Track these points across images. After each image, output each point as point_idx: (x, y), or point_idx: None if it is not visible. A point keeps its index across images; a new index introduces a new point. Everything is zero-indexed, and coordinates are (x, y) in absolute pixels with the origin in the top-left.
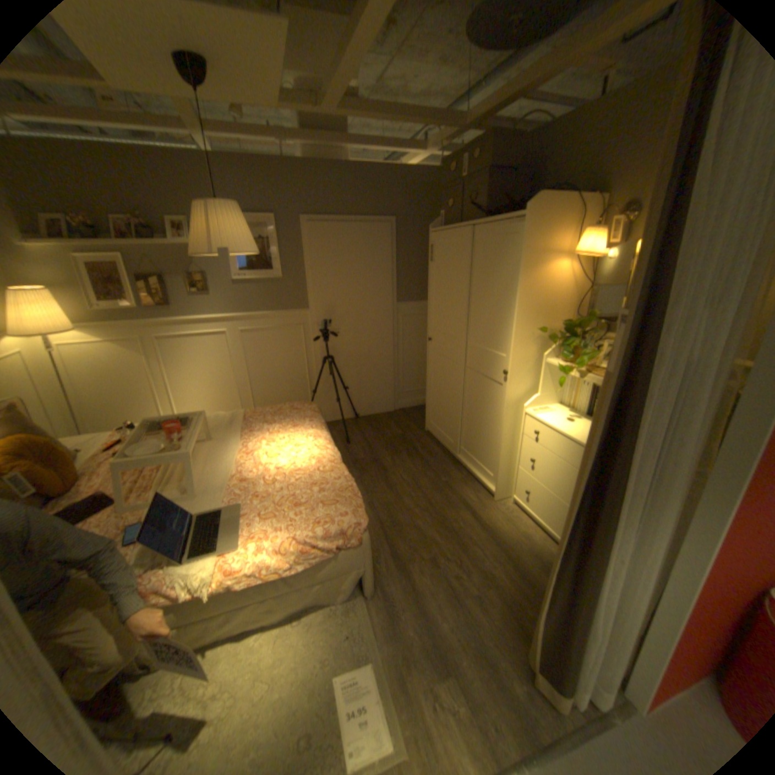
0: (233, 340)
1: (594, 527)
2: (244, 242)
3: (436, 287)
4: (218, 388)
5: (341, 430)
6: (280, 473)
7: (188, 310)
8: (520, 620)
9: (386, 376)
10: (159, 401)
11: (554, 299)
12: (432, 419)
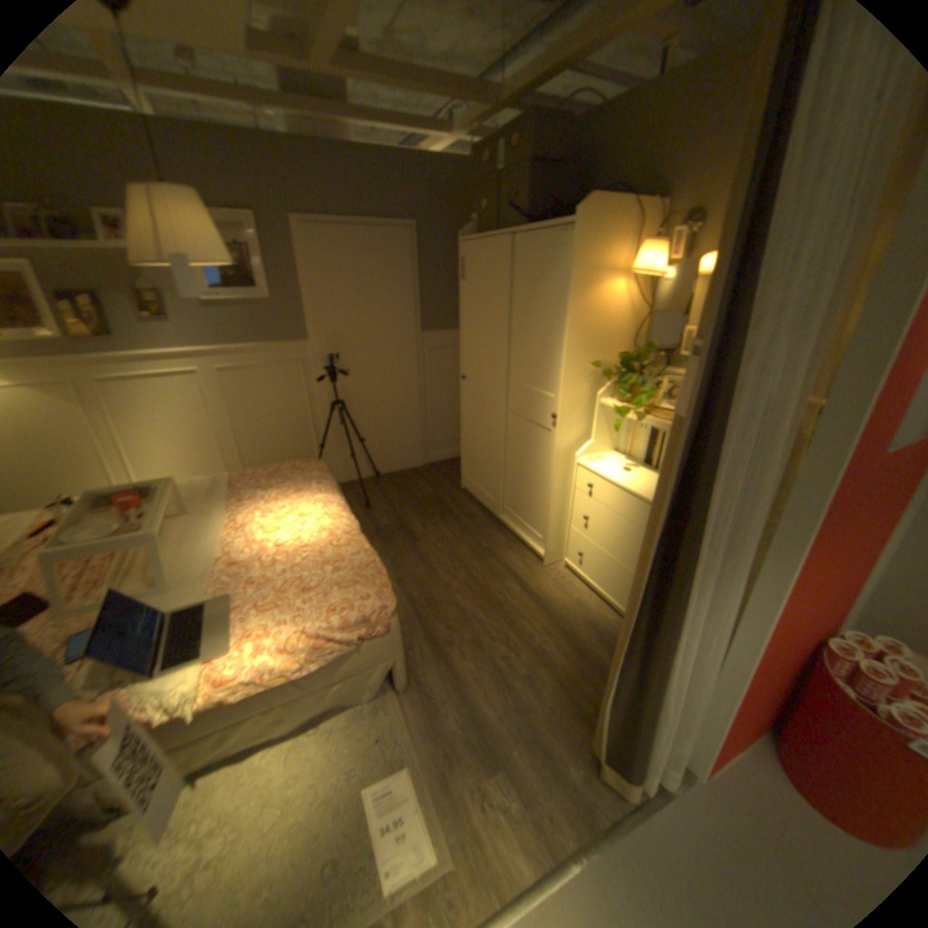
0: (205, 383)
1: (656, 592)
2: (209, 247)
3: (468, 313)
4: (190, 446)
5: (358, 492)
6: (281, 552)
7: (137, 343)
8: (575, 697)
9: (411, 424)
10: (105, 466)
11: (608, 327)
12: (468, 475)
